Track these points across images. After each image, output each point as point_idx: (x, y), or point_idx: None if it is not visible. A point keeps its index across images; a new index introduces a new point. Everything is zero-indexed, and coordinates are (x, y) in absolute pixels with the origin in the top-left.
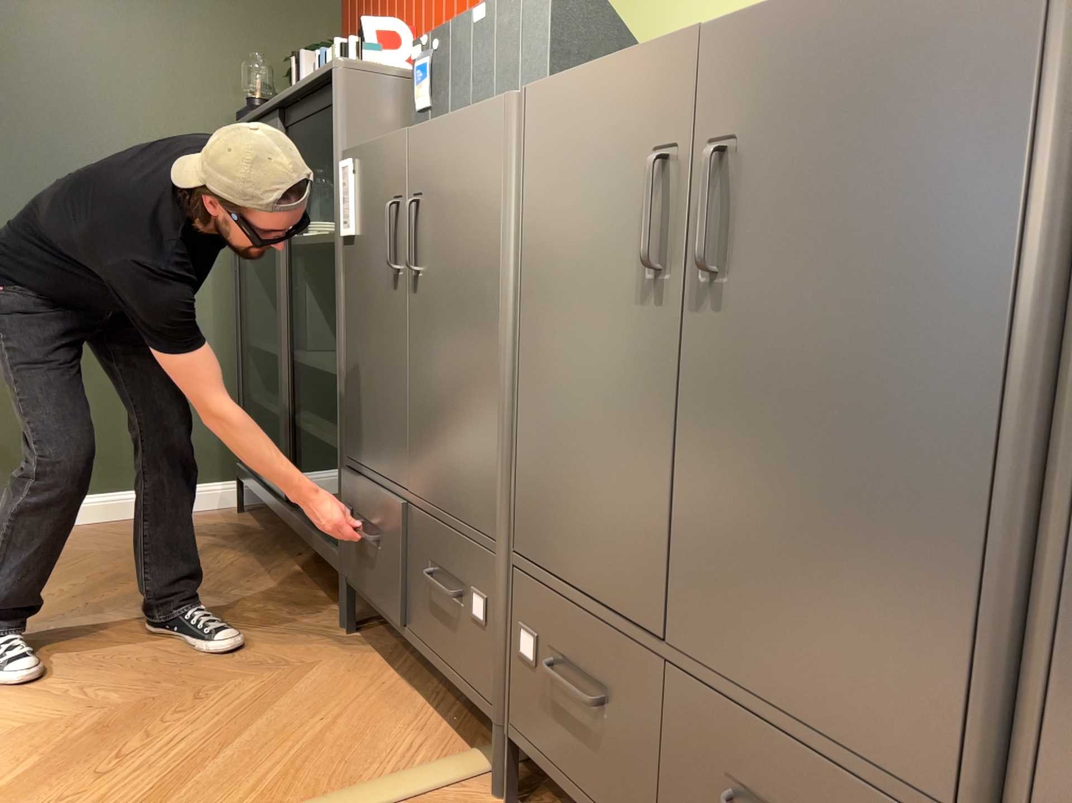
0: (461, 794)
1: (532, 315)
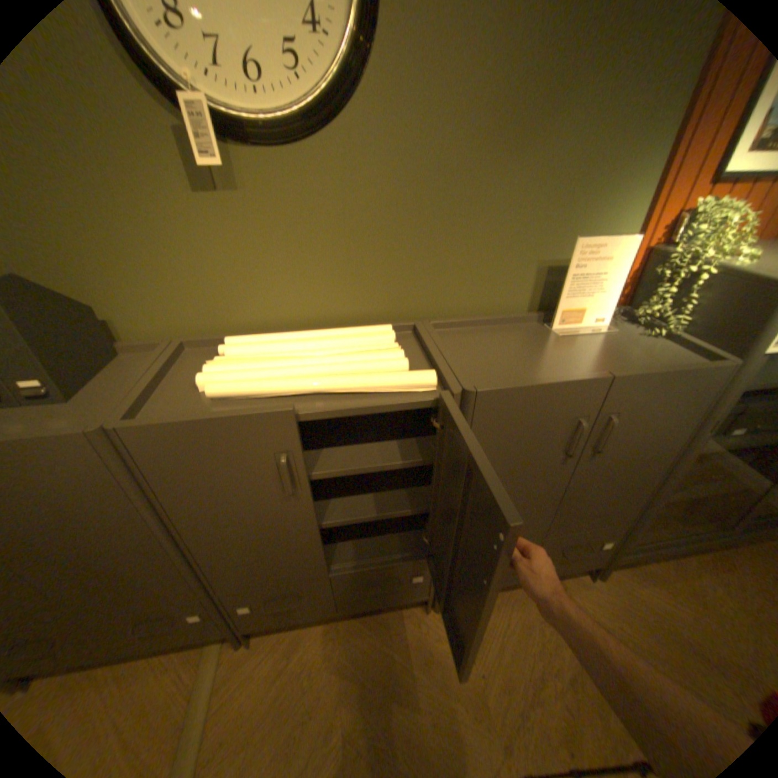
0: (224, 665)
1: (172, 514)
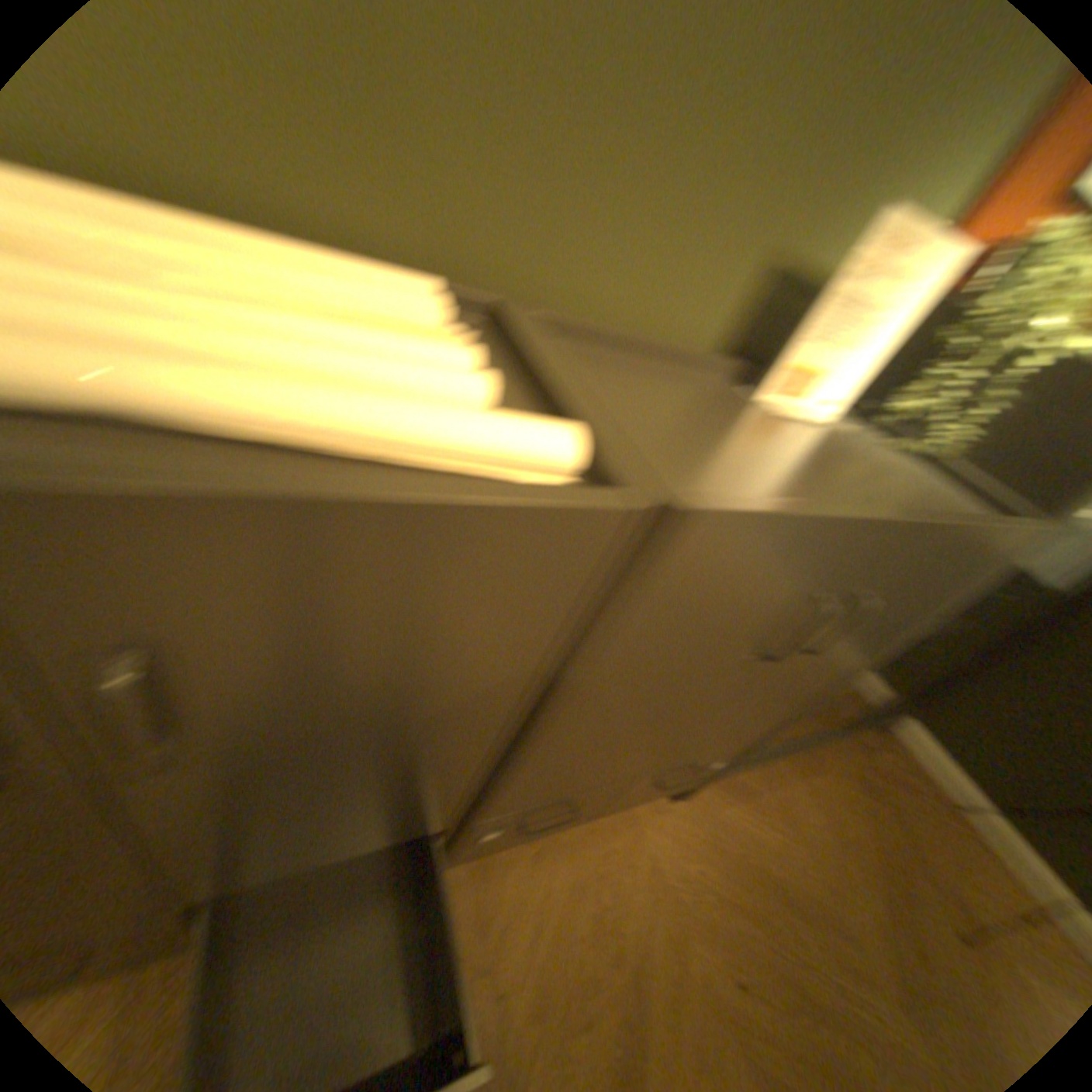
0: None
1: None
